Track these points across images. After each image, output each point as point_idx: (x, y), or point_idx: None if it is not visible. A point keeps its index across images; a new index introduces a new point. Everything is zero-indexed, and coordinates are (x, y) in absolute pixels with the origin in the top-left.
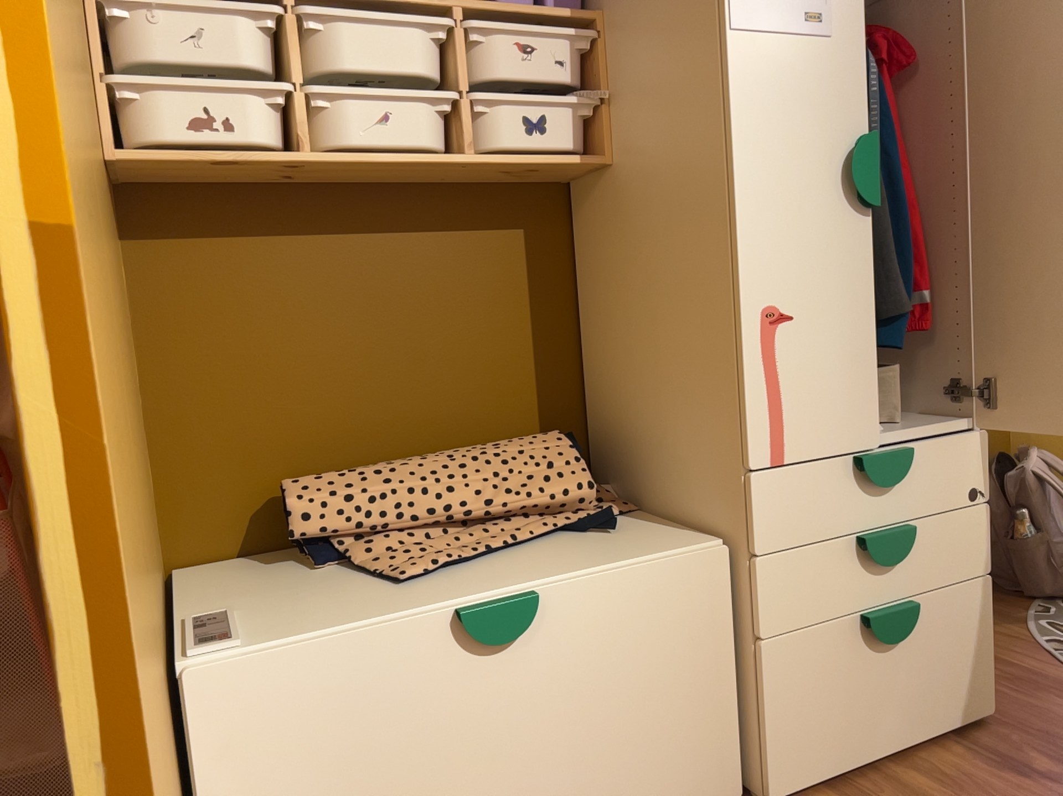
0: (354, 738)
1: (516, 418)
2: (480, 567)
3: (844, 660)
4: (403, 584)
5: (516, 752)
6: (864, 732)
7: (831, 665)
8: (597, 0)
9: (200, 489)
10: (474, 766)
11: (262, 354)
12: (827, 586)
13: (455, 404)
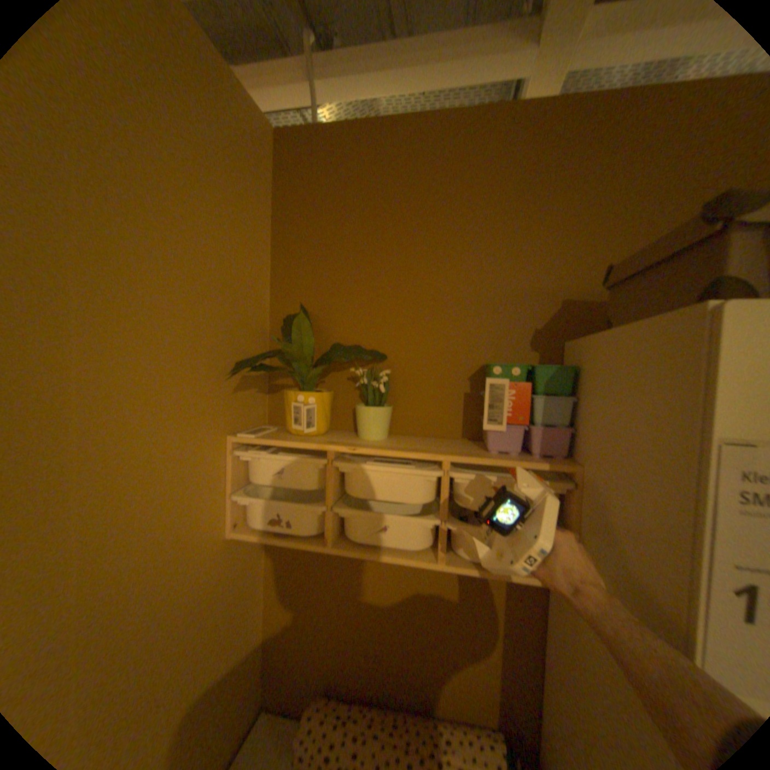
0: None
1: (480, 704)
2: None
3: None
4: None
5: None
6: None
7: None
8: (584, 449)
9: (282, 671)
10: None
11: (322, 610)
12: None
13: (435, 678)
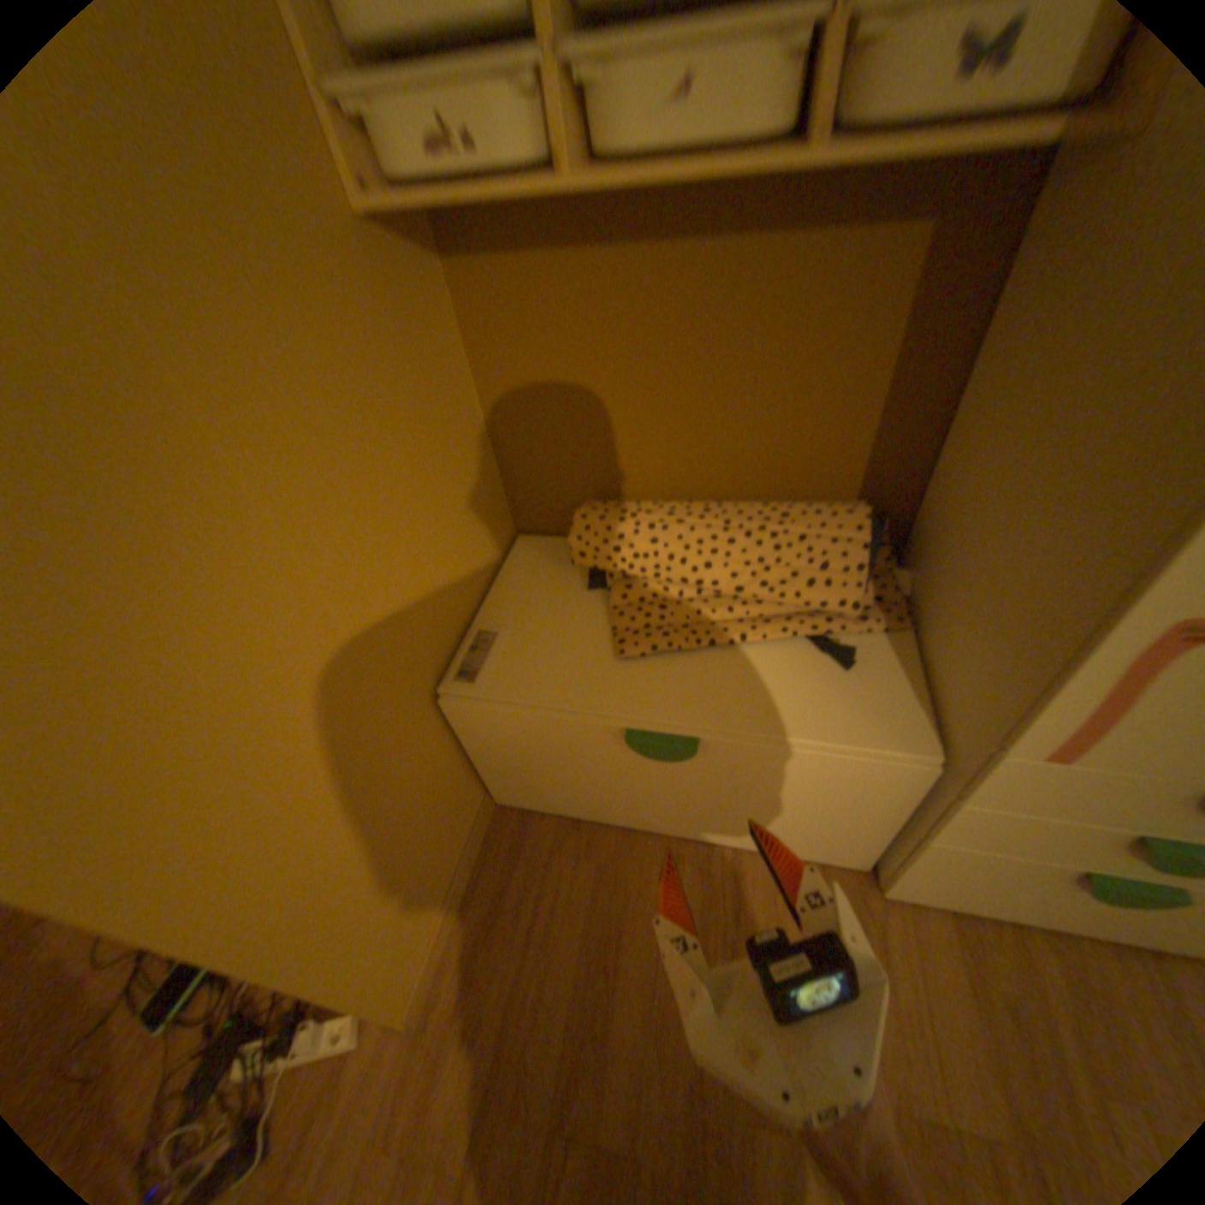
0: (552, 754)
1: (832, 473)
2: (690, 662)
3: (1031, 880)
4: (619, 658)
5: (671, 795)
6: (1018, 910)
7: (1010, 877)
8: None
9: (531, 485)
10: (638, 789)
11: (572, 381)
12: (1051, 844)
13: (763, 451)
